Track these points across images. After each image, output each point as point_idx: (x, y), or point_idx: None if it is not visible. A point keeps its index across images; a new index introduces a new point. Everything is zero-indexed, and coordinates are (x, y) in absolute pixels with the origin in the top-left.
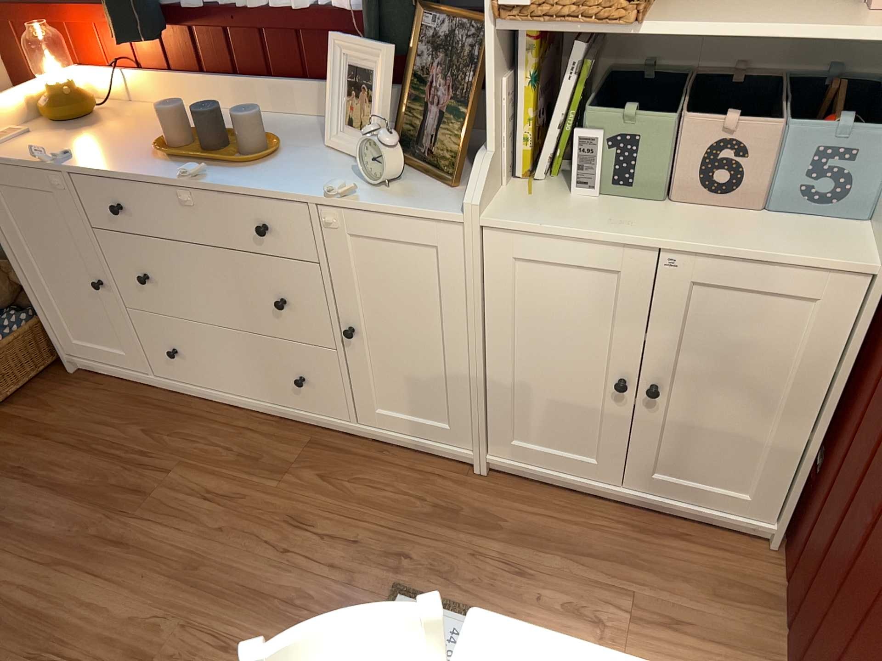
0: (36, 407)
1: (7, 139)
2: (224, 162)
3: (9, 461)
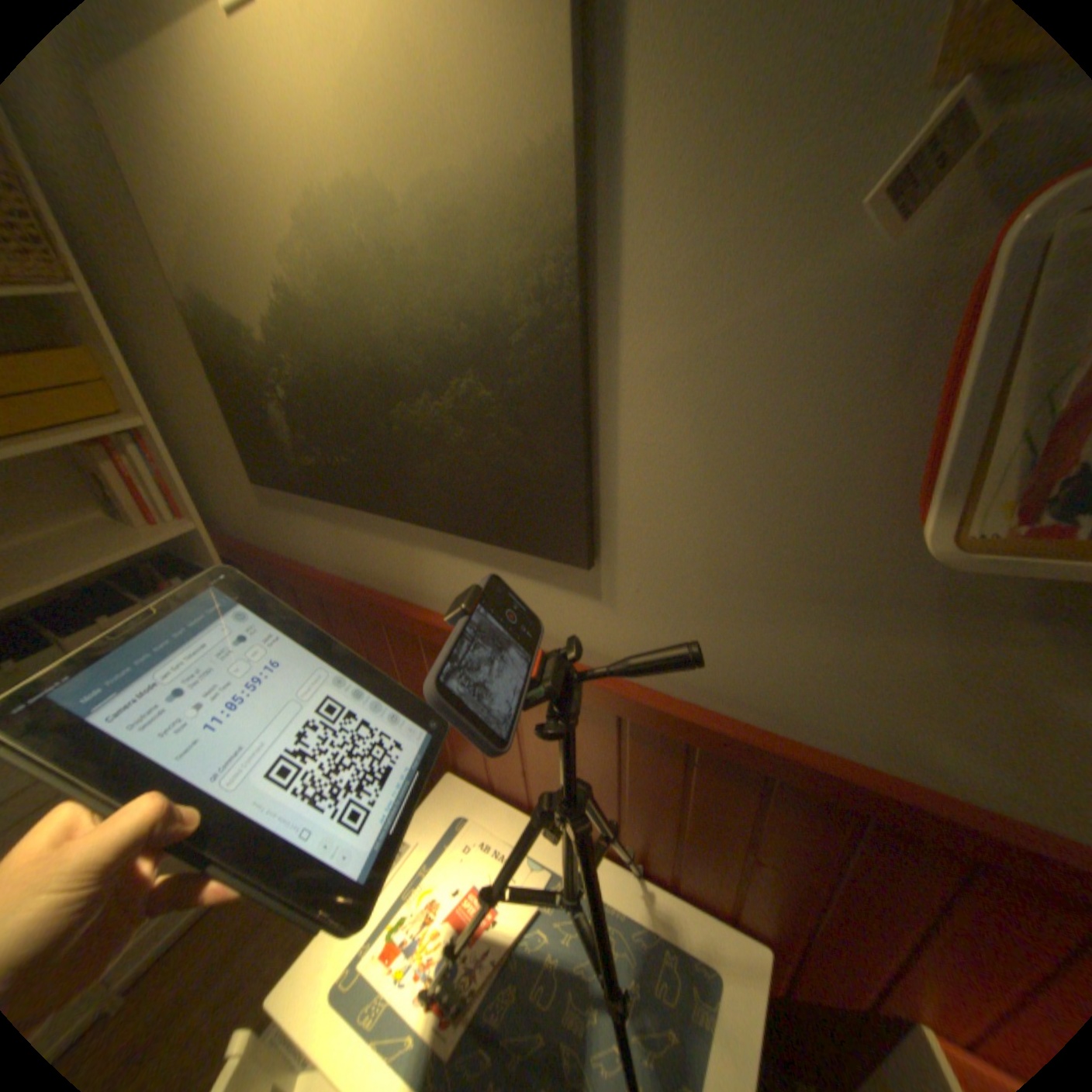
0: None
1: None
2: None
3: None
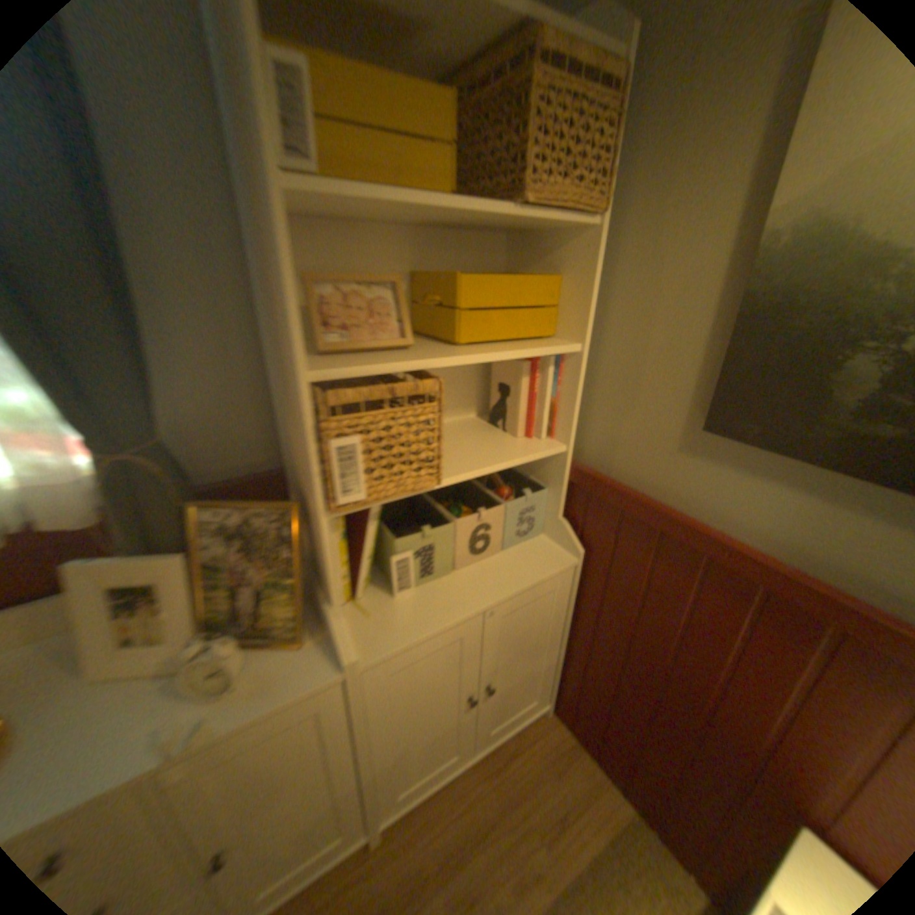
0: None
1: None
2: None
3: None
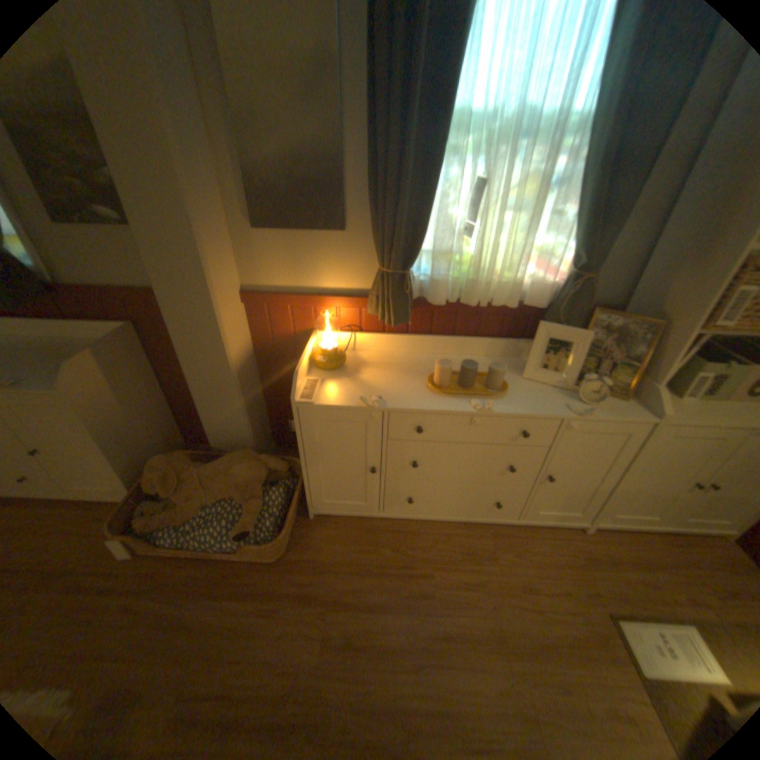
0: (306, 550)
1: (317, 388)
2: (486, 396)
3: (321, 598)
